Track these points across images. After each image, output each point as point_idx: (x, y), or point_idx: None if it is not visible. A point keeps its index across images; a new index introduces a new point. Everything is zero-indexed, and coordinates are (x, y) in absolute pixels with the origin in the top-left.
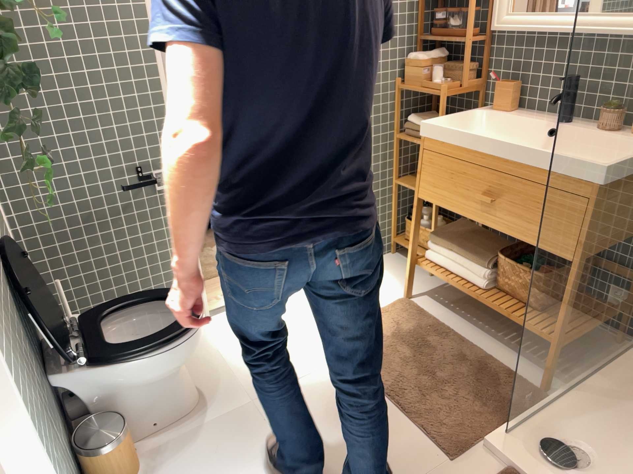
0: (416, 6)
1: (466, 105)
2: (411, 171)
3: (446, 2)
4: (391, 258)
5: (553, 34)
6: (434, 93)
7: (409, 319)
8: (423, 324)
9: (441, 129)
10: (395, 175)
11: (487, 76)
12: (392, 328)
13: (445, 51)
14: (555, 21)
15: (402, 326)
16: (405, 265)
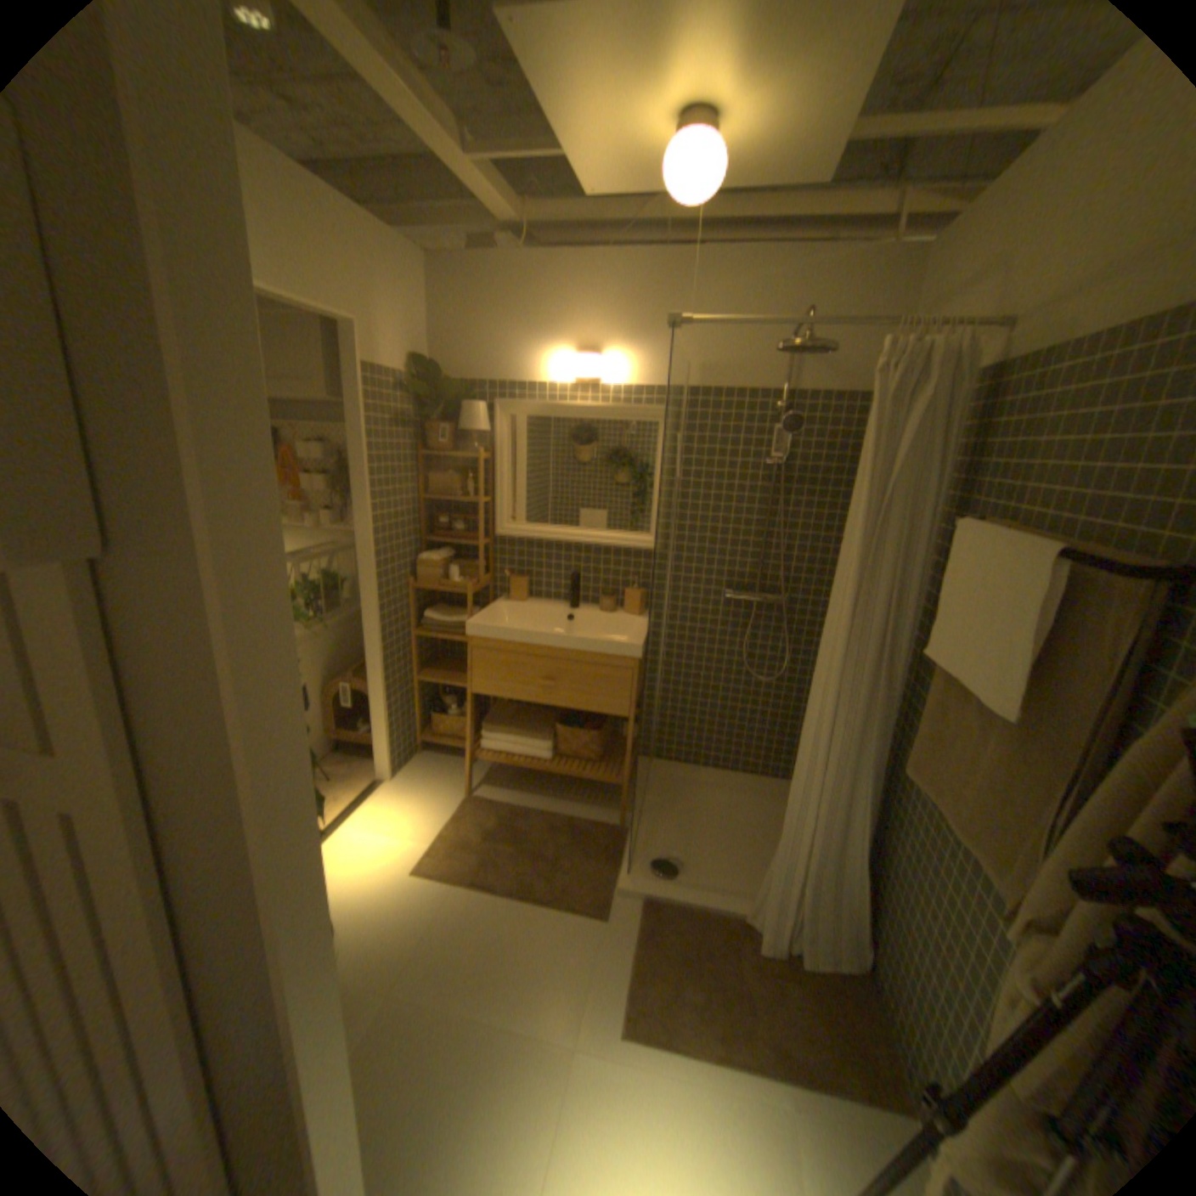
0: (417, 510)
1: (481, 598)
2: (438, 666)
3: (449, 509)
4: (421, 760)
5: (562, 545)
6: (458, 591)
7: (486, 816)
8: (501, 815)
9: (486, 627)
10: (418, 672)
11: (494, 571)
12: (477, 833)
13: (445, 548)
14: (562, 536)
15: (485, 827)
16: (441, 763)
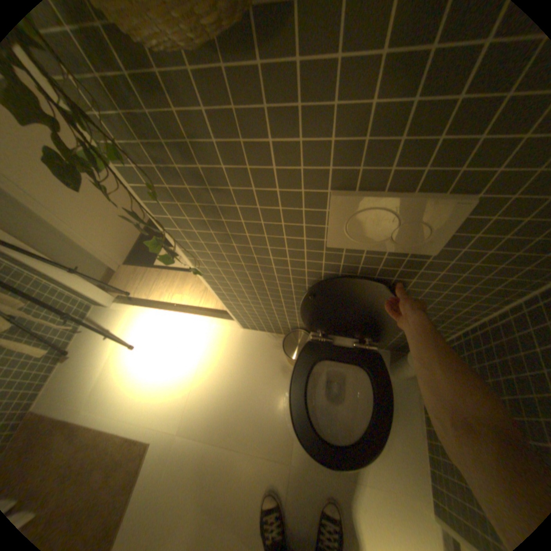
0: None
1: None
2: None
3: None
4: None
5: None
6: None
7: None
8: None
9: None
10: None
11: None
12: None
13: None
14: None
15: None
16: None
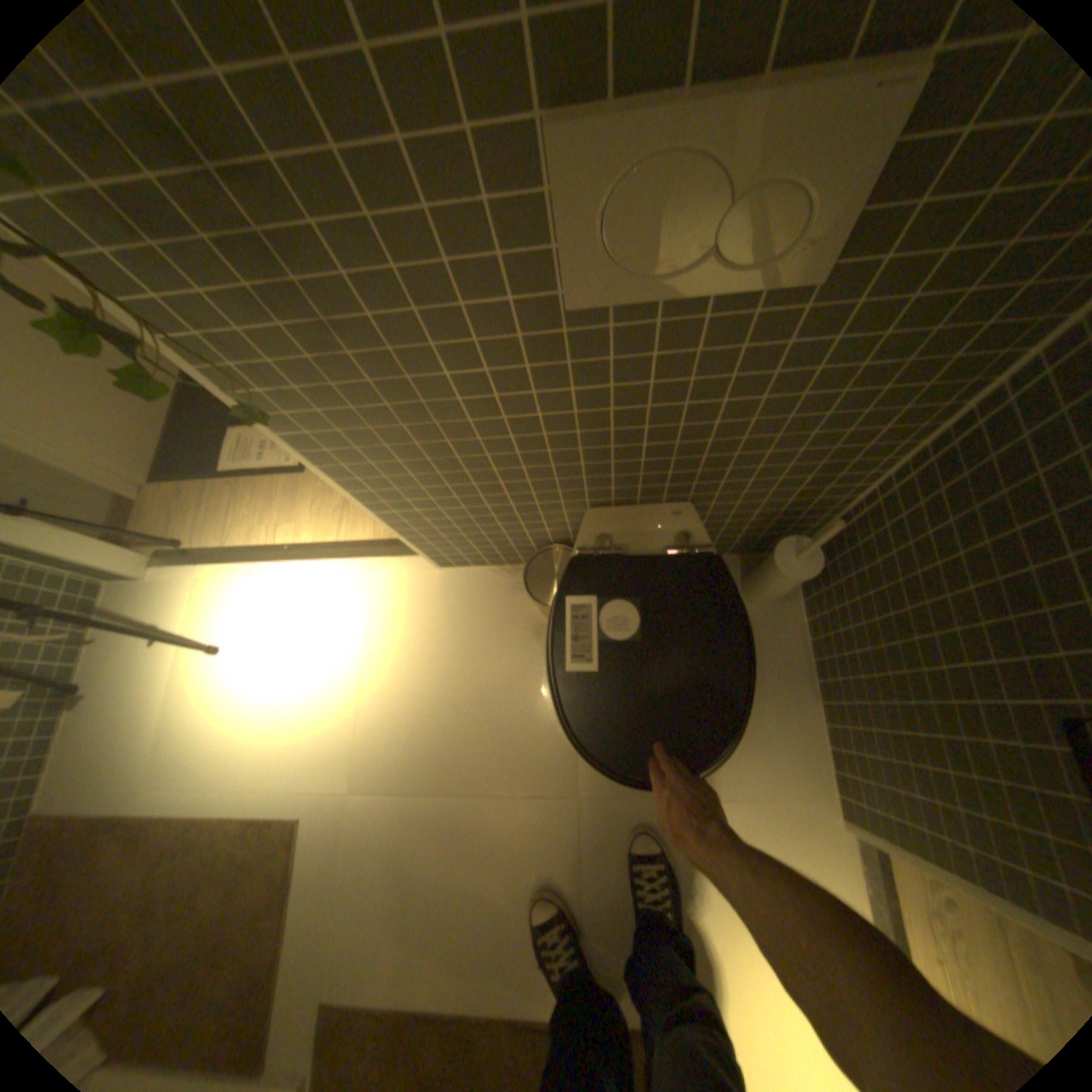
0: None
1: None
2: None
3: None
4: None
5: None
6: None
7: None
8: None
9: None
10: None
11: None
12: None
13: None
14: None
15: None
16: None
